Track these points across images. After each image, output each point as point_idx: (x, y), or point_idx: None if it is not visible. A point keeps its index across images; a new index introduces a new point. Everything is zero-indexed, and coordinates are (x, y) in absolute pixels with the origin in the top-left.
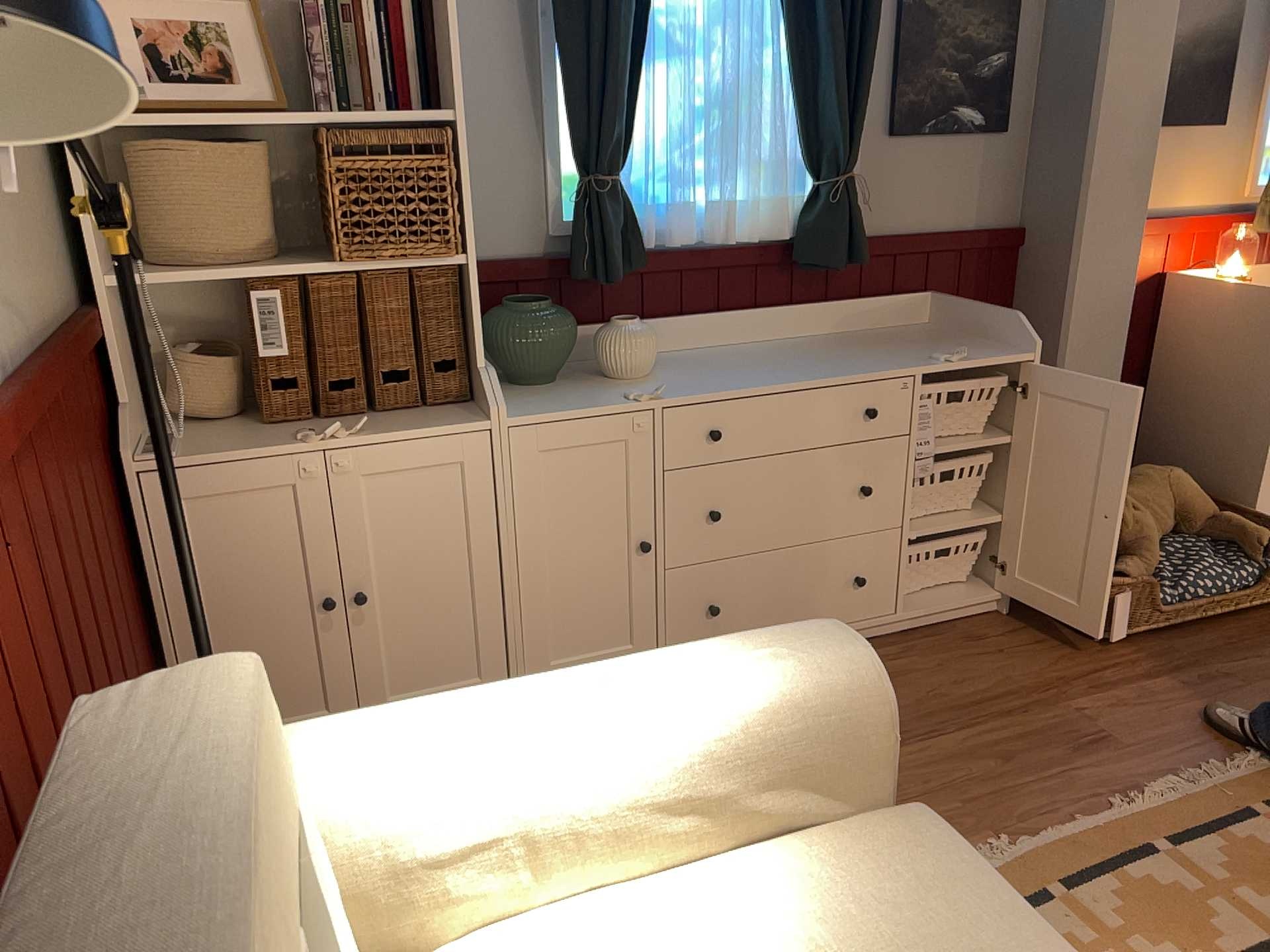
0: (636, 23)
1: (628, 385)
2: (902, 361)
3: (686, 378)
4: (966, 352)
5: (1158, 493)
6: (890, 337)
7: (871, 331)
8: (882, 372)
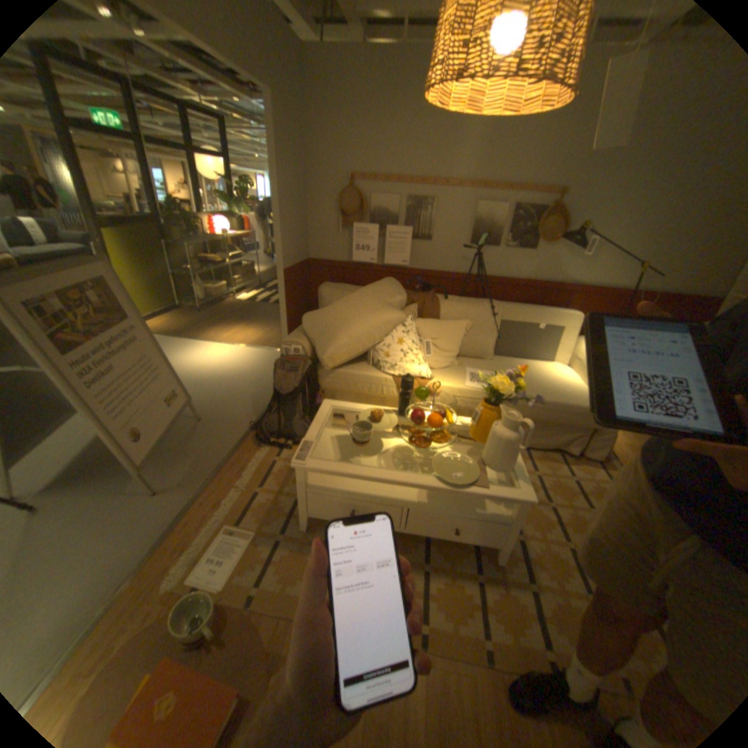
0: None
1: None
2: None
3: None
4: None
5: None
6: None
7: None
8: None
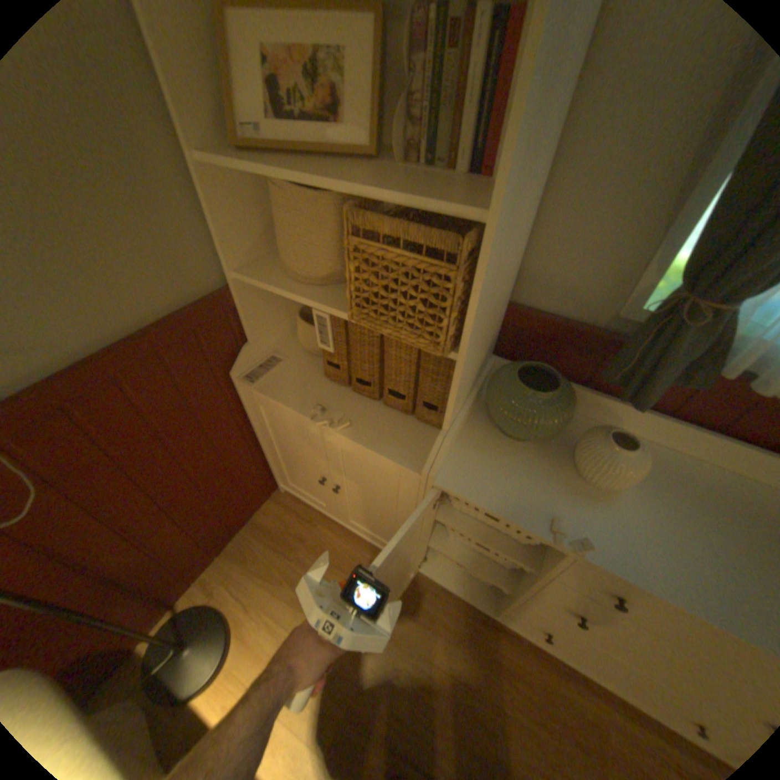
0: None
1: (585, 494)
2: None
3: (653, 522)
4: None
5: None
6: None
7: None
8: None
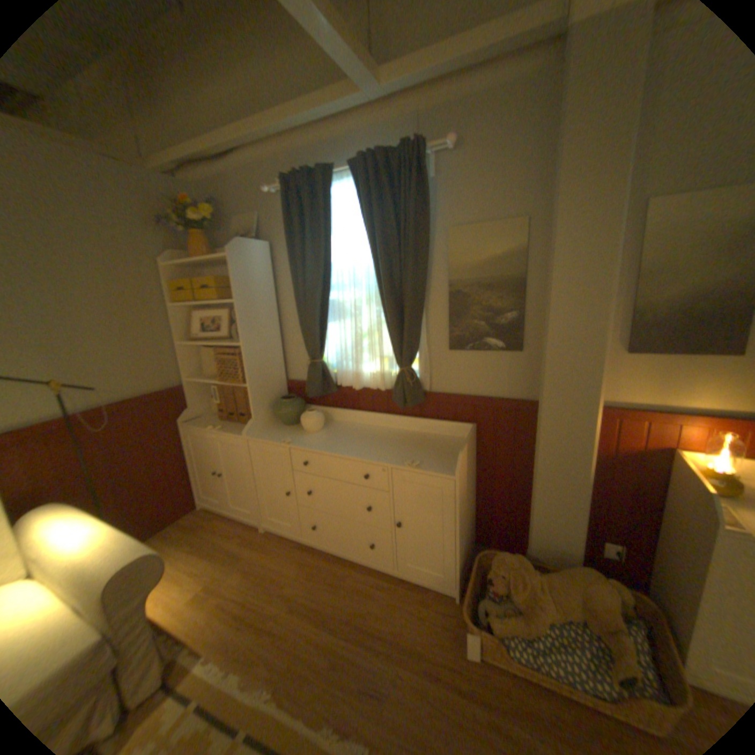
0: (320, 308)
1: (301, 434)
2: (397, 456)
3: (321, 437)
4: (433, 462)
5: (574, 591)
6: (435, 440)
7: (439, 434)
8: (376, 459)
